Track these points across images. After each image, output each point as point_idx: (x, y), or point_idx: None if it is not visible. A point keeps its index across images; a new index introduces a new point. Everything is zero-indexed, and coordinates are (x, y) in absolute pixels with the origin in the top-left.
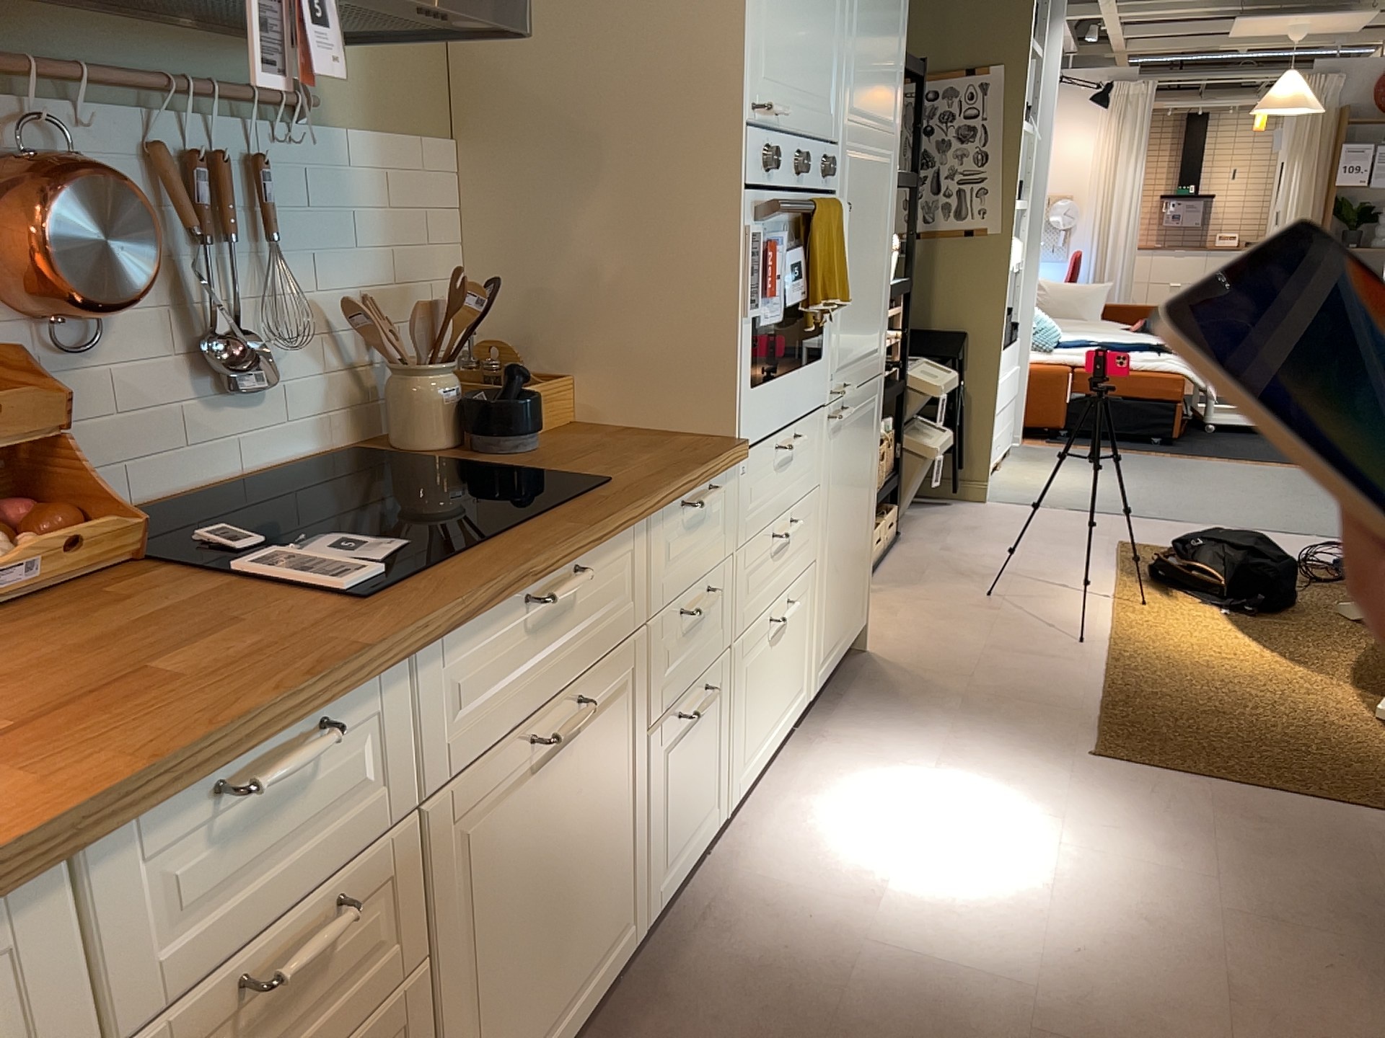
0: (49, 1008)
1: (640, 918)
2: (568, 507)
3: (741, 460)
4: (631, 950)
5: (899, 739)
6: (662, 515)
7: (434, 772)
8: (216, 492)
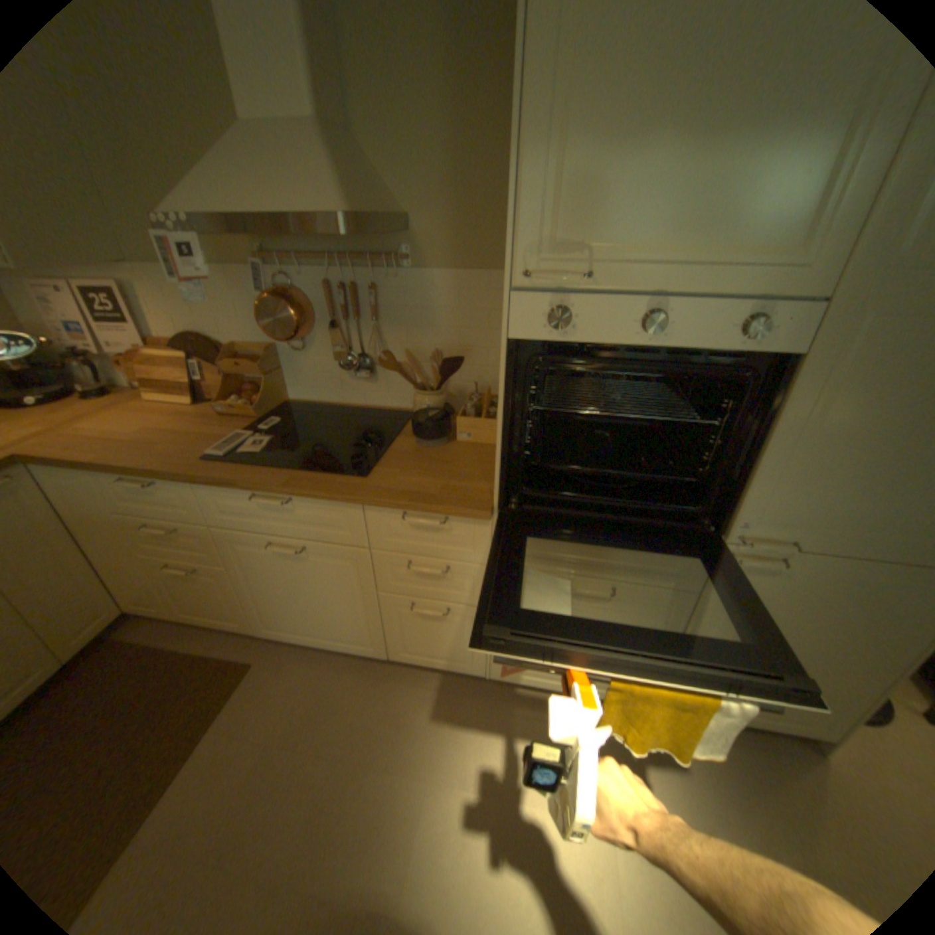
0: (96, 496)
1: (387, 654)
2: (316, 475)
3: (481, 519)
4: (376, 658)
5: (679, 800)
6: (379, 509)
7: (214, 522)
8: (353, 408)
